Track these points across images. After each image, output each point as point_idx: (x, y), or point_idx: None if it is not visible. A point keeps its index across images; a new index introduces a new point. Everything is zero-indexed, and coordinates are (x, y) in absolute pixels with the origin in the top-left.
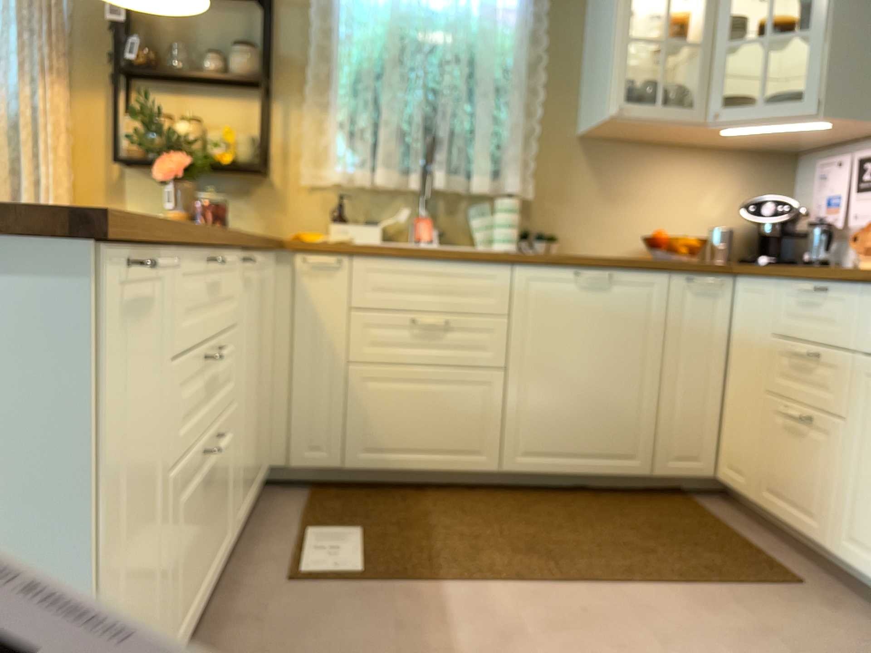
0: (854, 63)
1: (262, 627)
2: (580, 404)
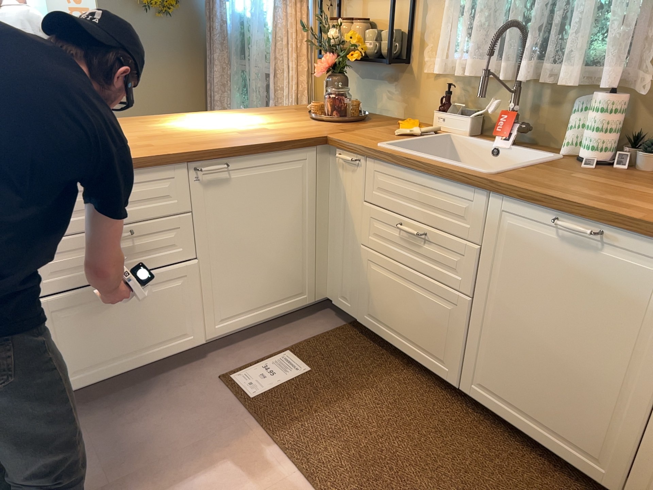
0: None
1: (169, 393)
2: (540, 368)
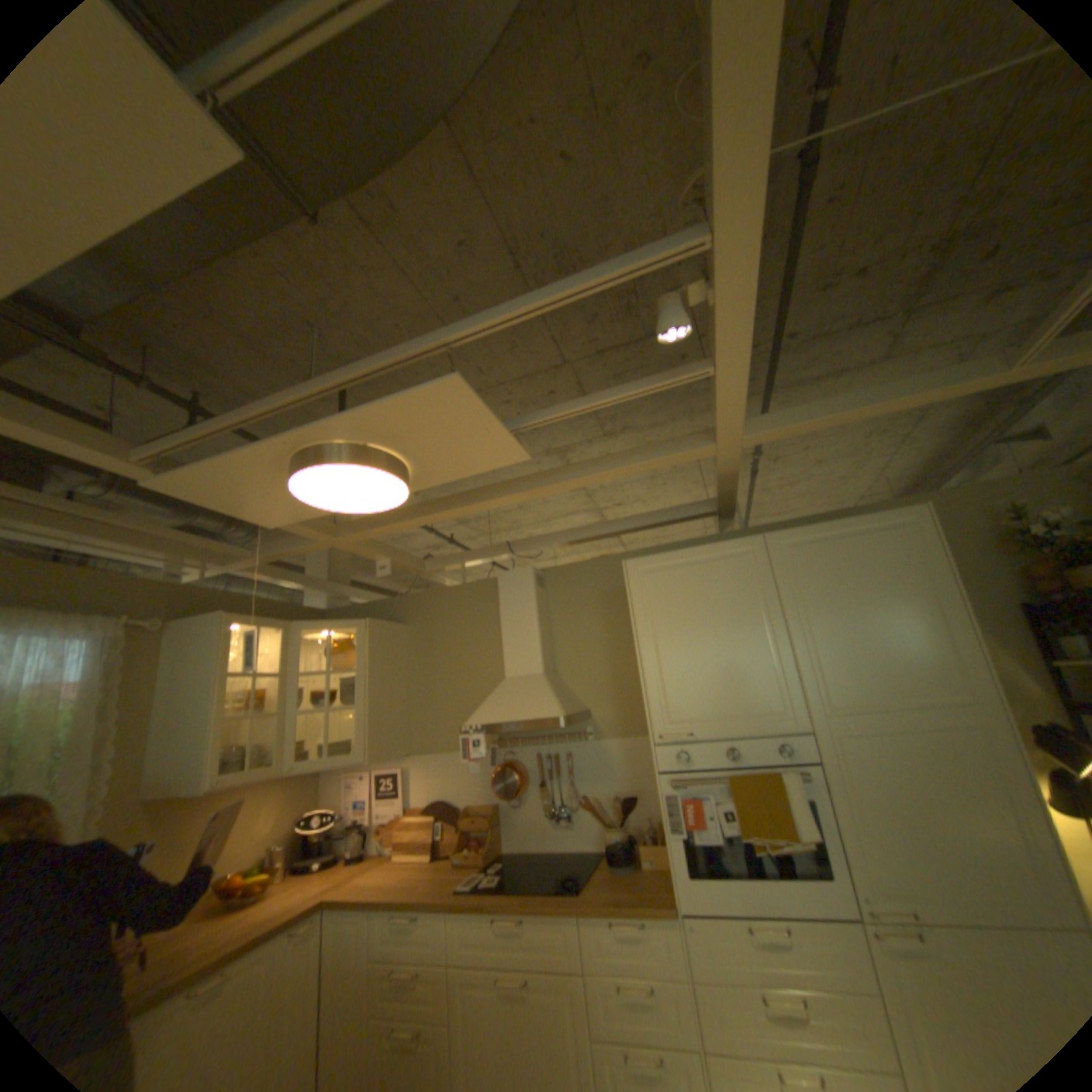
0: (377, 727)
1: None
2: None
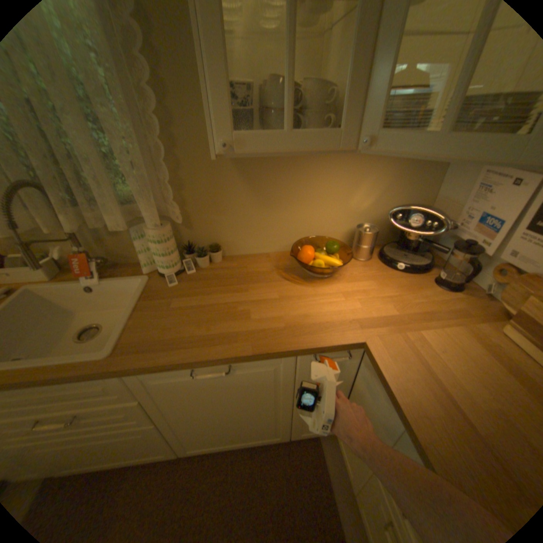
0: None
1: None
2: (226, 428)
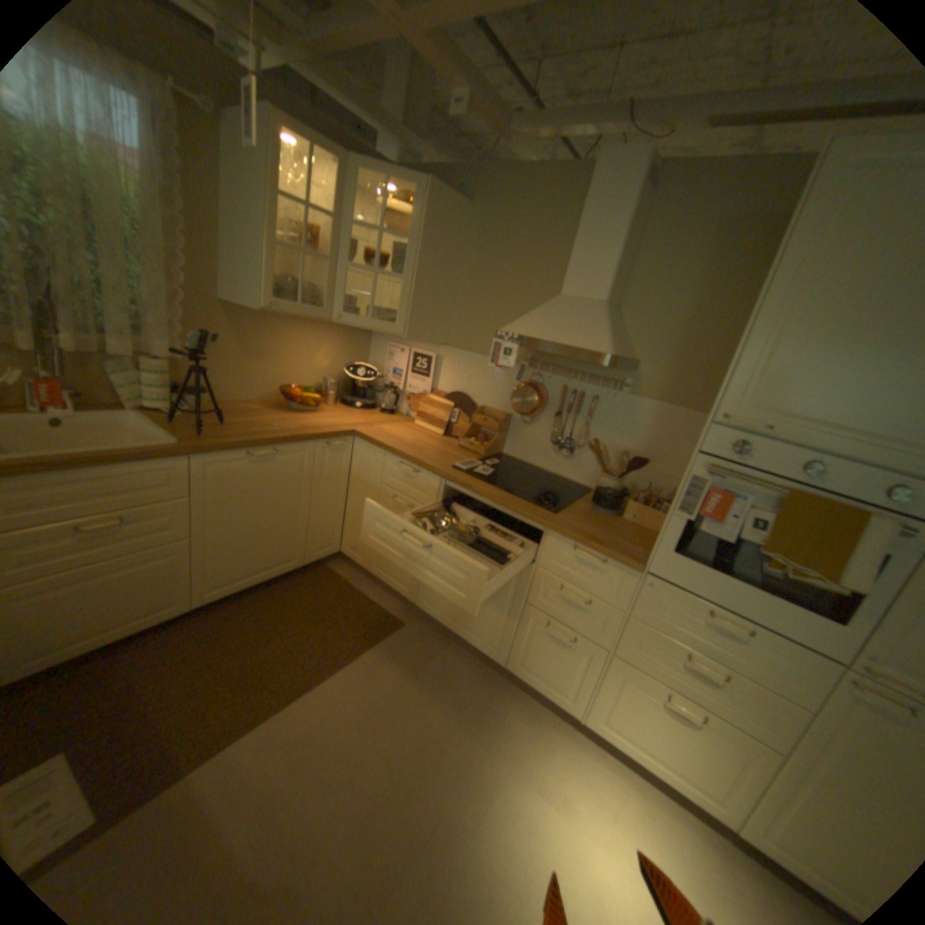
0: (421, 307)
1: None
2: (254, 543)
